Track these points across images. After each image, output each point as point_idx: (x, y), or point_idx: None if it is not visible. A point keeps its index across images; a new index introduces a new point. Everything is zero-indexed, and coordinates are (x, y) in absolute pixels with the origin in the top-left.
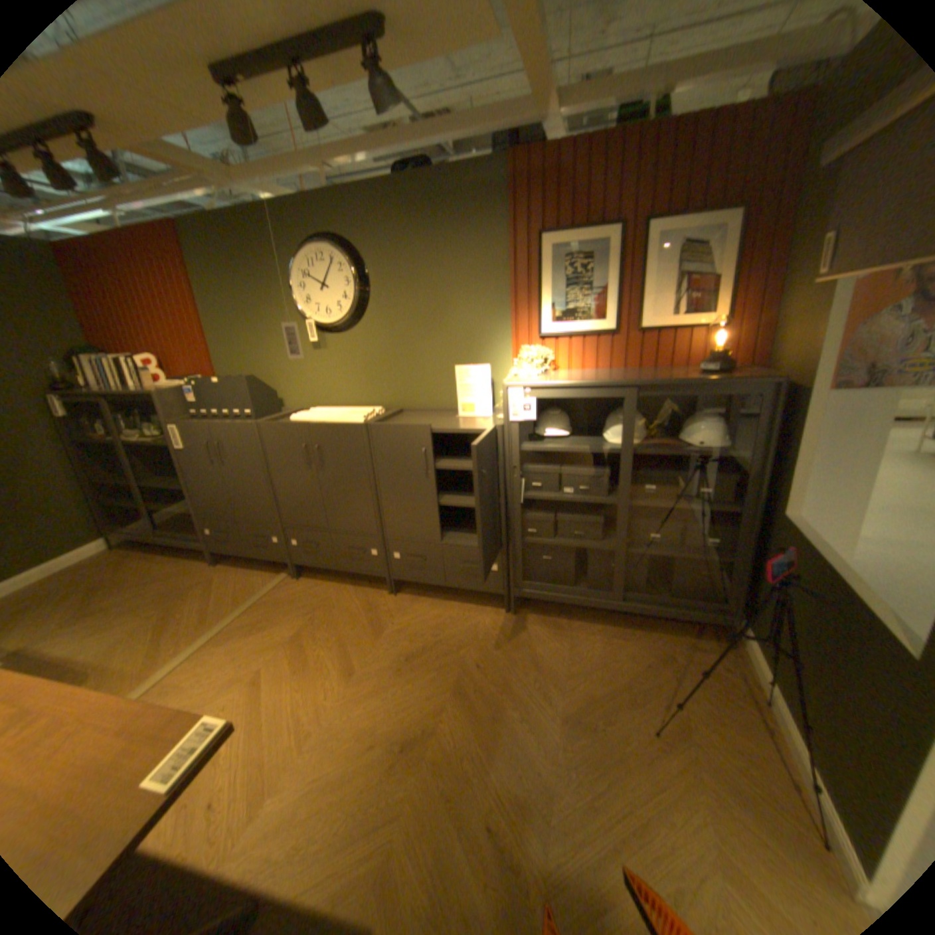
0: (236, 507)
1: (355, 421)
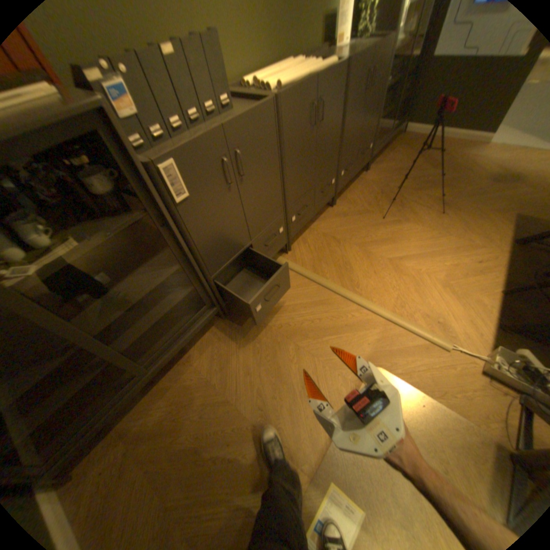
0: (252, 227)
1: (332, 62)
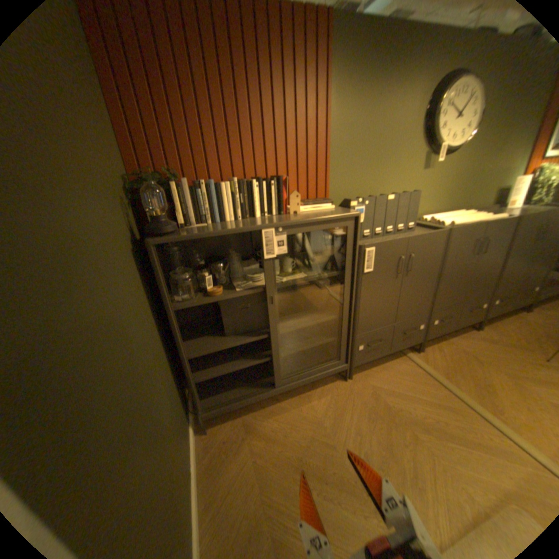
0: (401, 312)
1: (503, 216)
